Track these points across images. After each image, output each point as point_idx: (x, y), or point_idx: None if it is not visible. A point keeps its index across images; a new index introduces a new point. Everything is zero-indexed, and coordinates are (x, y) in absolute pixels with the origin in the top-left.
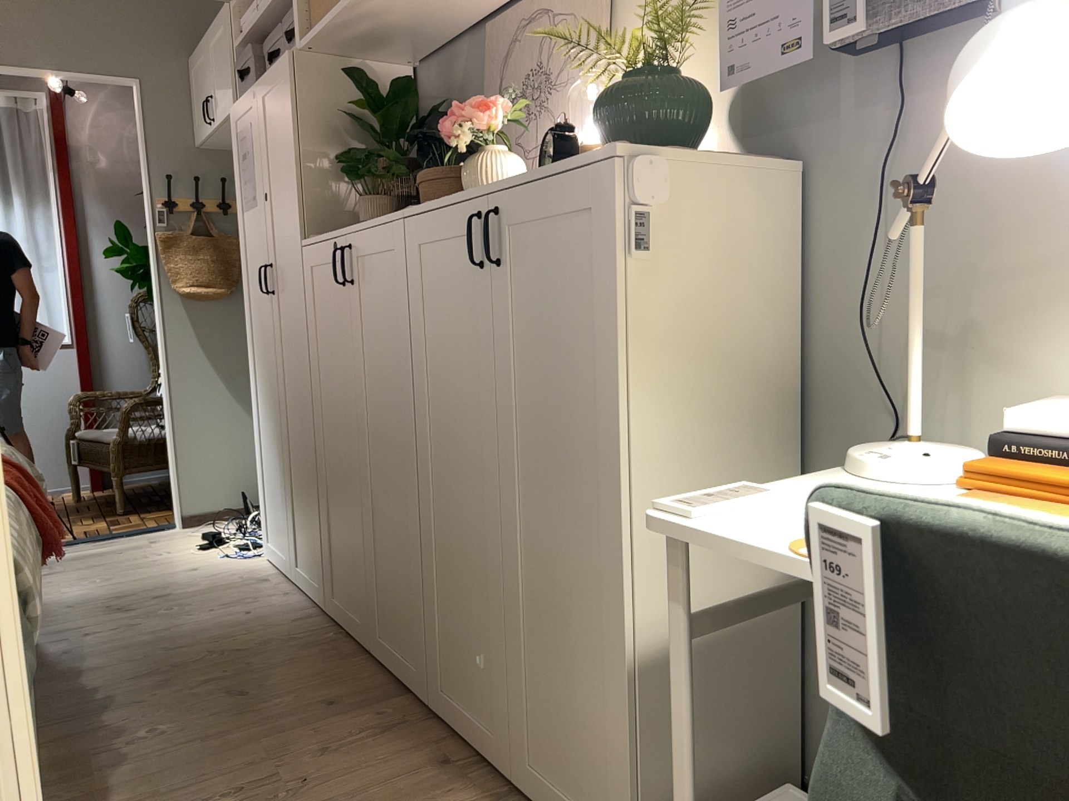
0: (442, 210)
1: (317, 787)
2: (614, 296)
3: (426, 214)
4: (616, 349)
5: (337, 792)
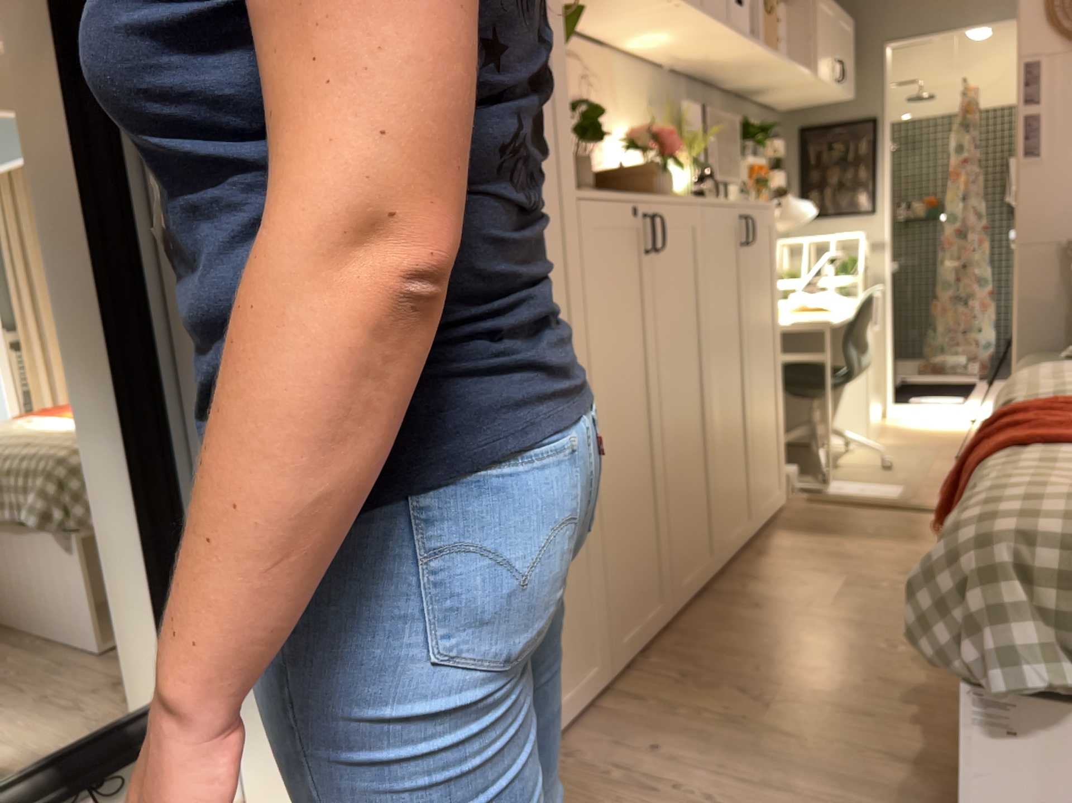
0: (725, 207)
1: (830, 574)
2: (777, 260)
3: (717, 206)
4: (778, 281)
5: (824, 568)
